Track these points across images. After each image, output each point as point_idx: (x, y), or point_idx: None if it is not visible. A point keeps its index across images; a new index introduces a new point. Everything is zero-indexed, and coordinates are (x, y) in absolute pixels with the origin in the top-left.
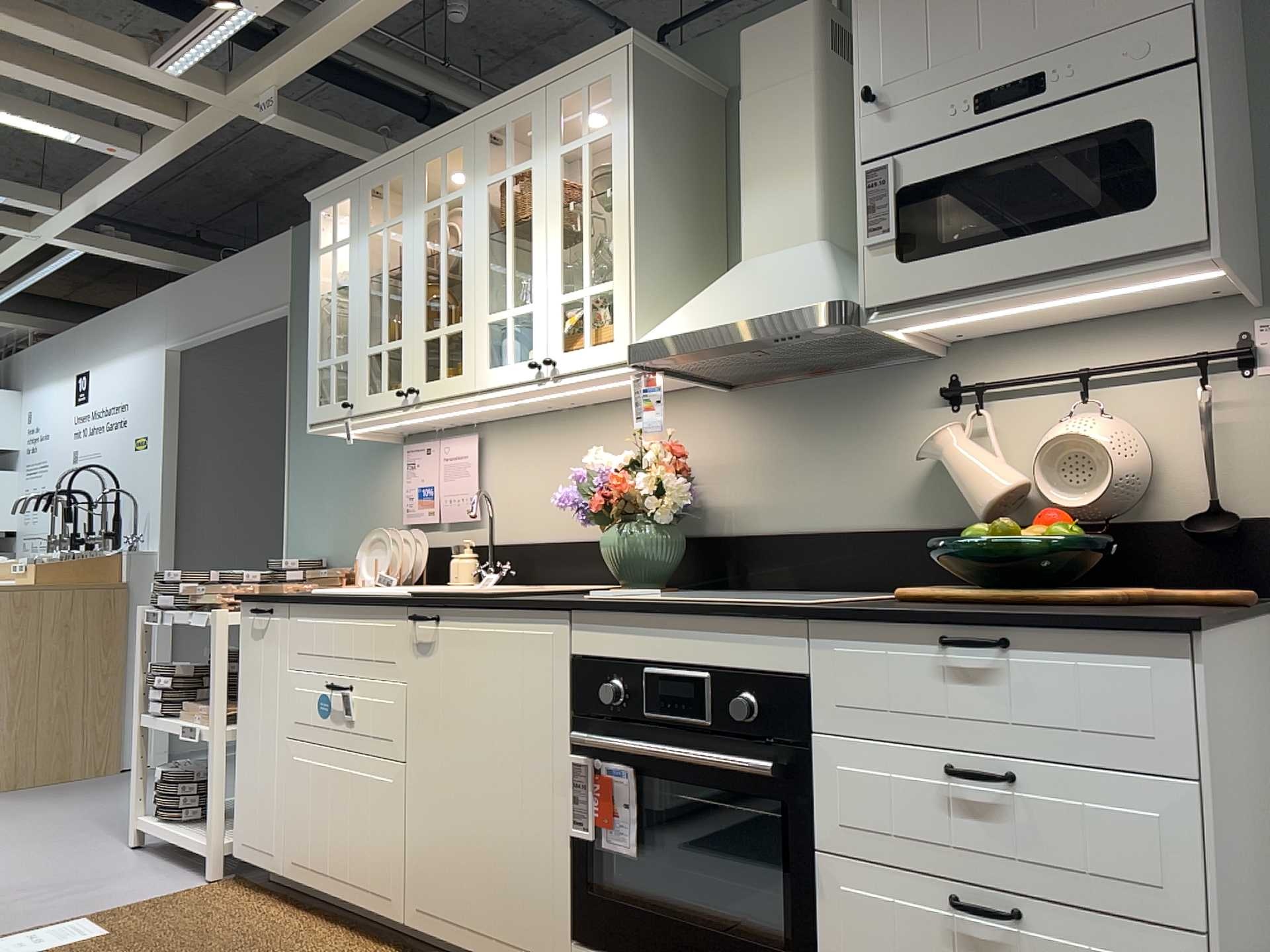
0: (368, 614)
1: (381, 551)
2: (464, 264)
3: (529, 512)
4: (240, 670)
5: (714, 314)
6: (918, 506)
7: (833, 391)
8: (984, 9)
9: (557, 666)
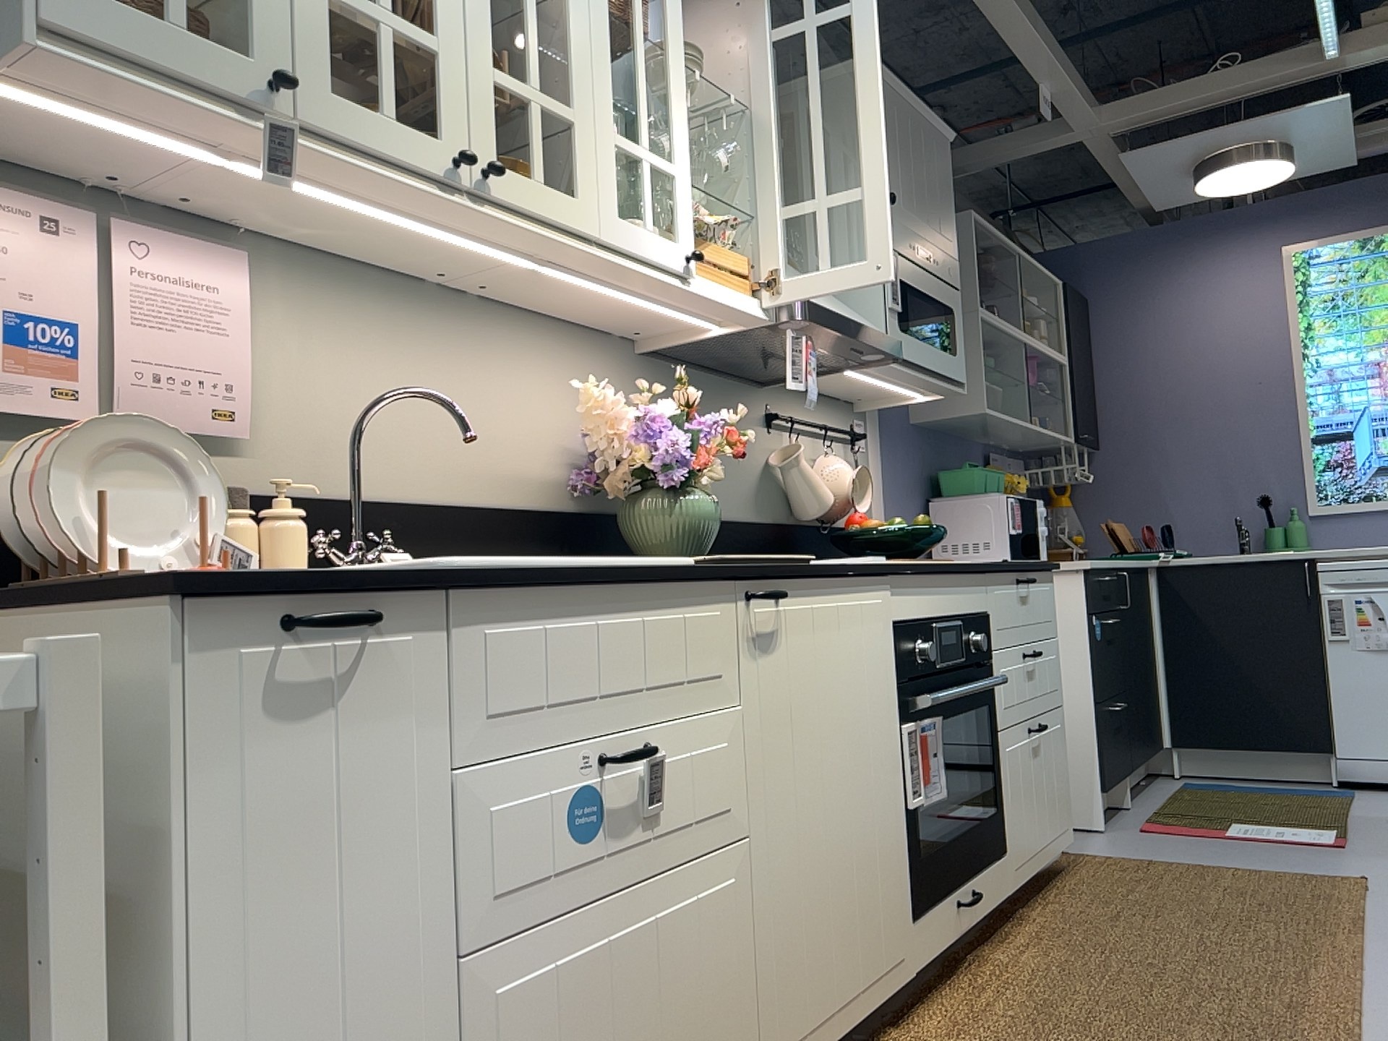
0: (669, 598)
1: (115, 477)
2: (561, 12)
3: (366, 443)
4: (171, 859)
5: (830, 305)
6: (760, 504)
7: (713, 389)
8: (918, 194)
9: (889, 634)
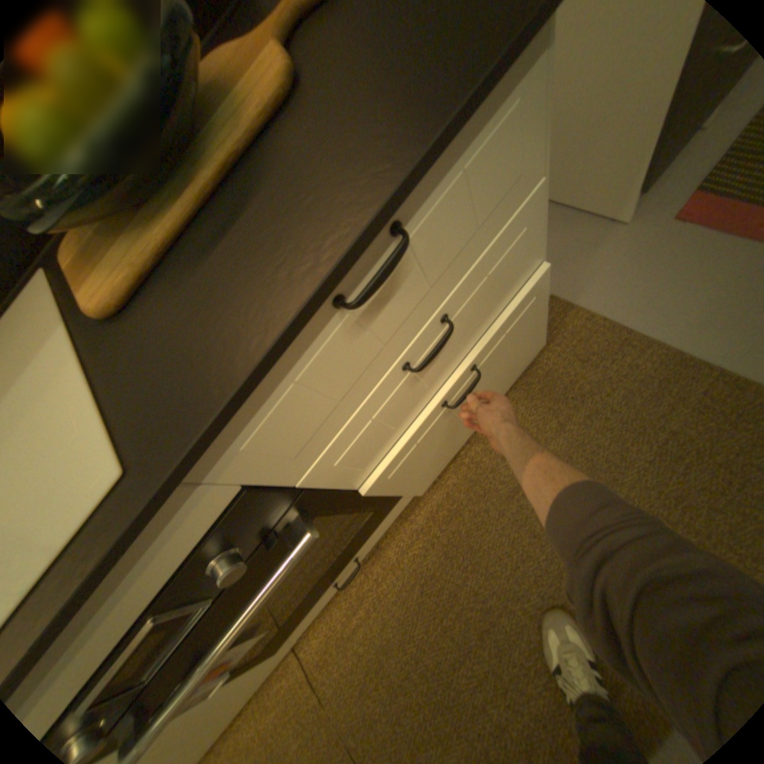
0: None
1: None
2: None
3: None
4: None
5: None
6: None
7: None
8: None
9: None
